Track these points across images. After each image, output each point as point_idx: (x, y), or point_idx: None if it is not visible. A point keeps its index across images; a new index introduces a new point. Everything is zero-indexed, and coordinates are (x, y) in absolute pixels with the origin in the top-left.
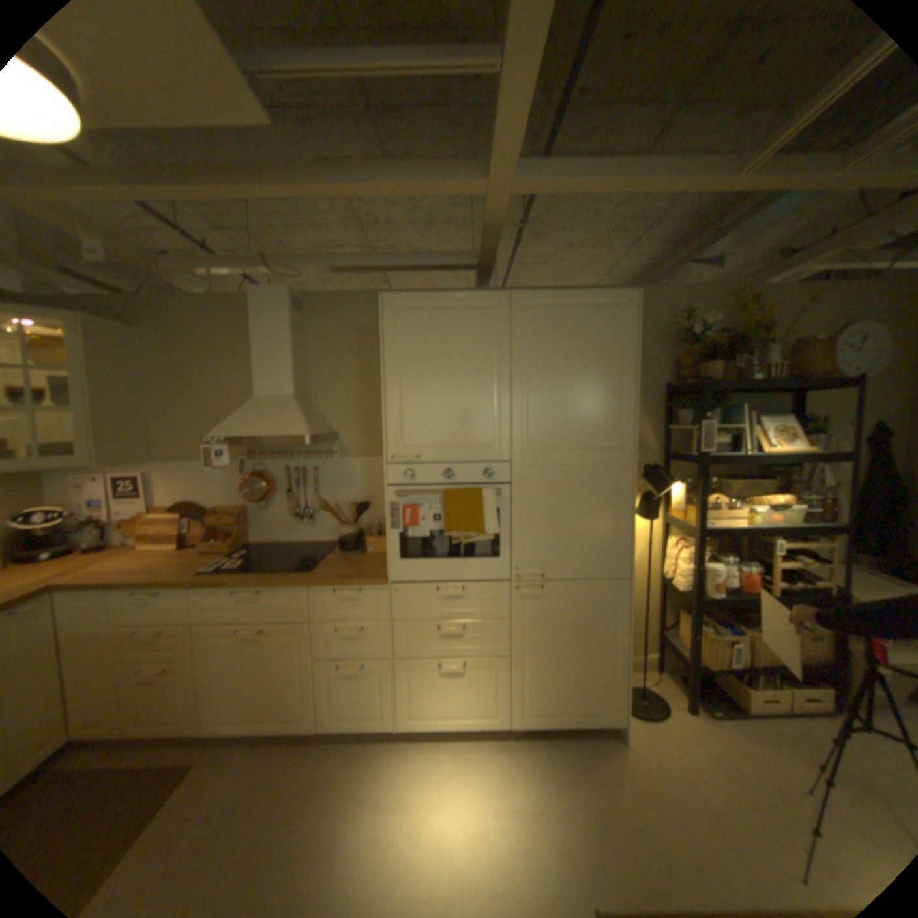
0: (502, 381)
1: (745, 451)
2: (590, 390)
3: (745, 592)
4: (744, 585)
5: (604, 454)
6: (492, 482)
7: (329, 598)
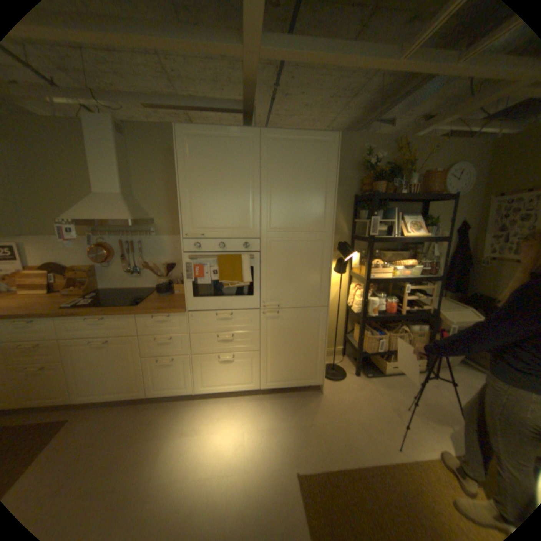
0: (255, 188)
1: (394, 235)
2: (307, 196)
3: (387, 312)
4: (388, 309)
5: (314, 235)
6: (249, 251)
7: (149, 321)
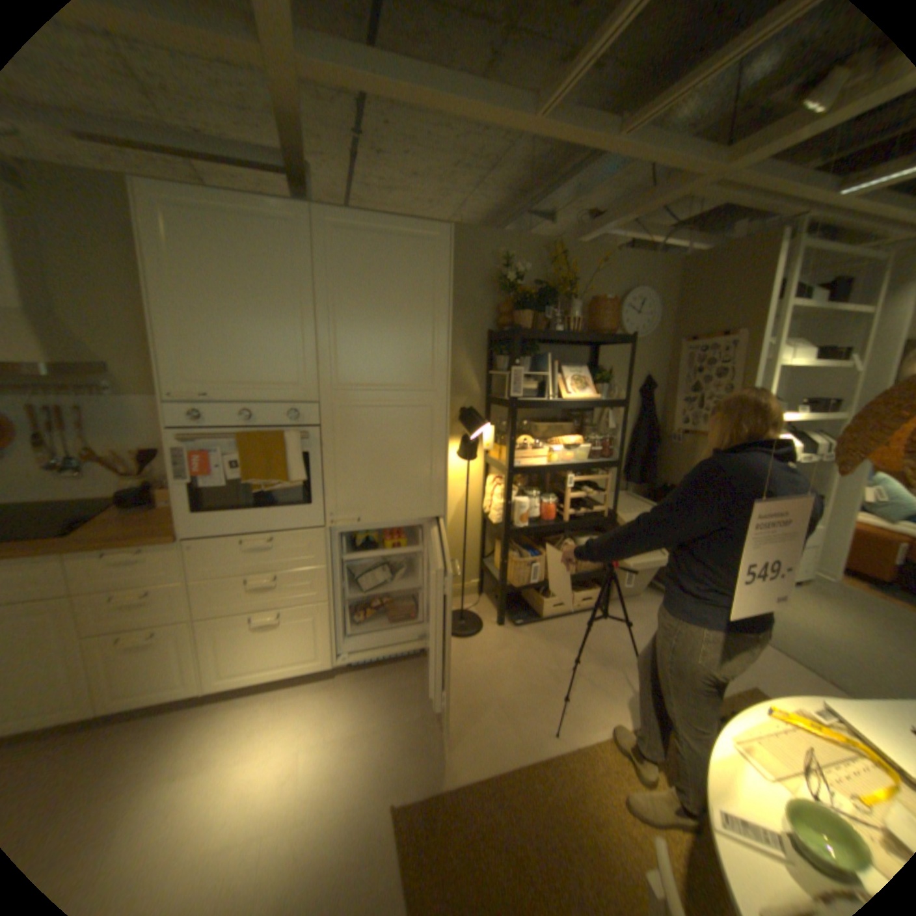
0: (304, 313)
1: (546, 397)
2: (401, 330)
3: (542, 520)
4: (542, 515)
5: (416, 397)
6: (298, 426)
7: (92, 567)
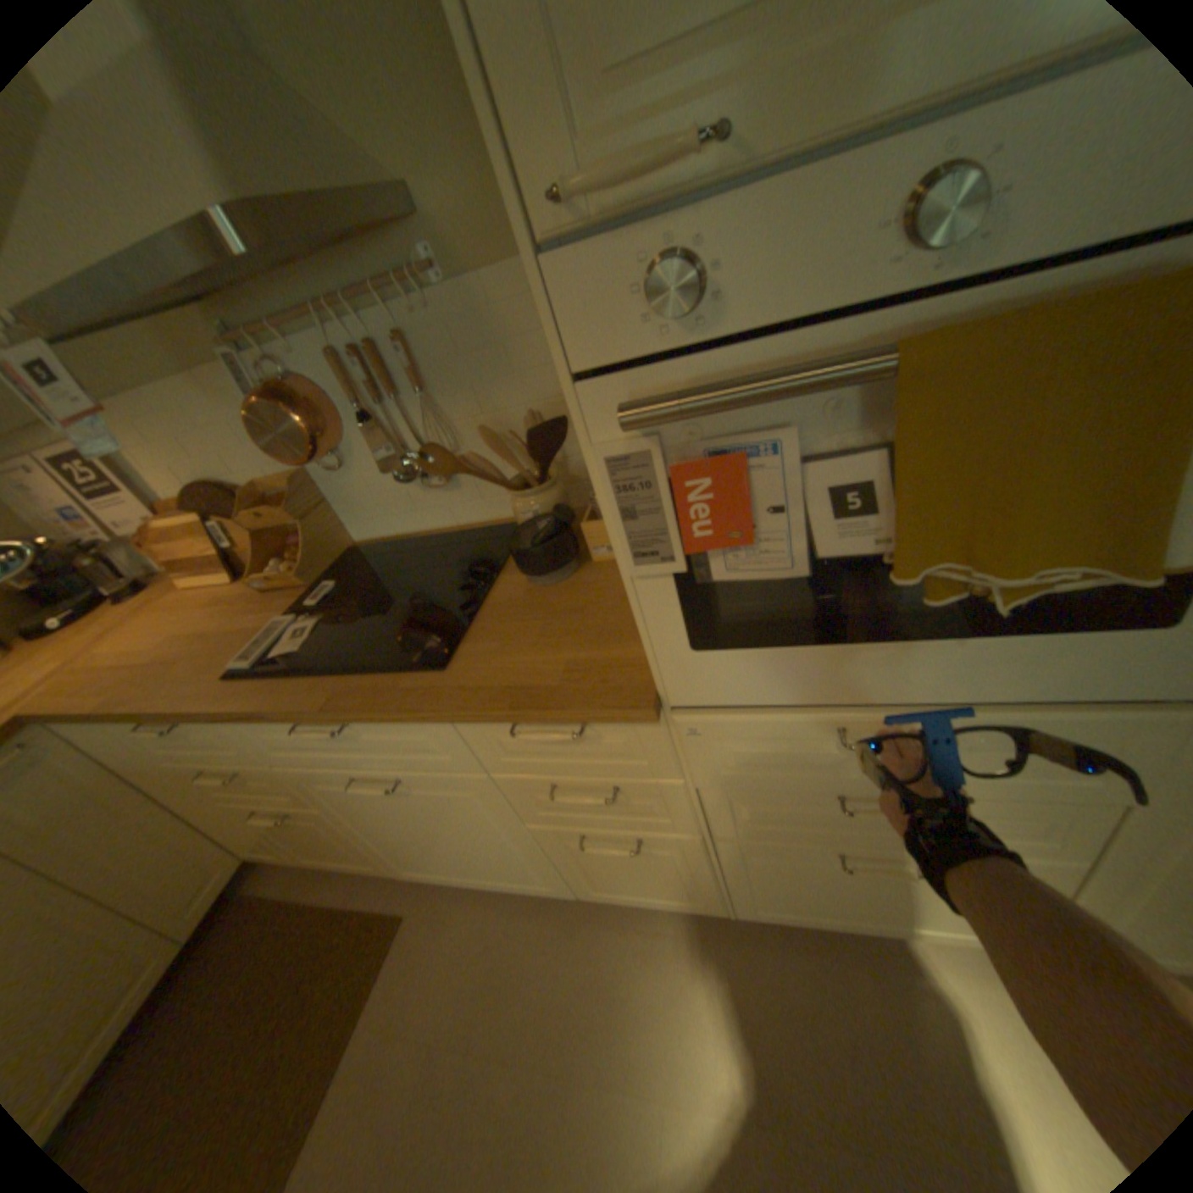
0: None
1: None
2: None
3: None
4: None
5: None
6: None
7: (507, 736)
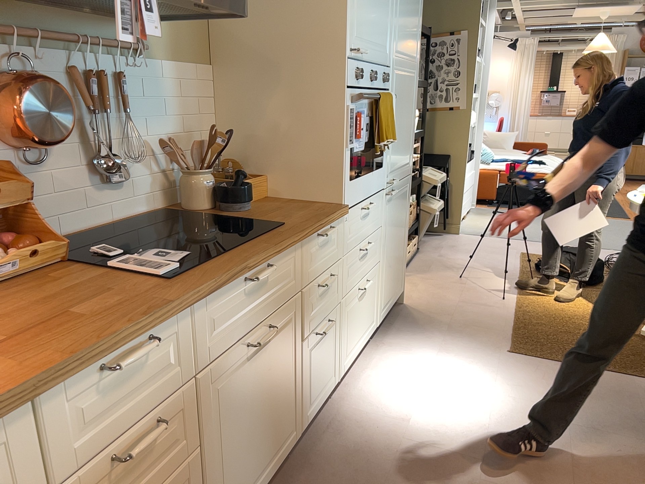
0: None
1: None
2: (413, 7)
3: None
4: None
5: (413, 67)
6: (385, 89)
7: (313, 248)
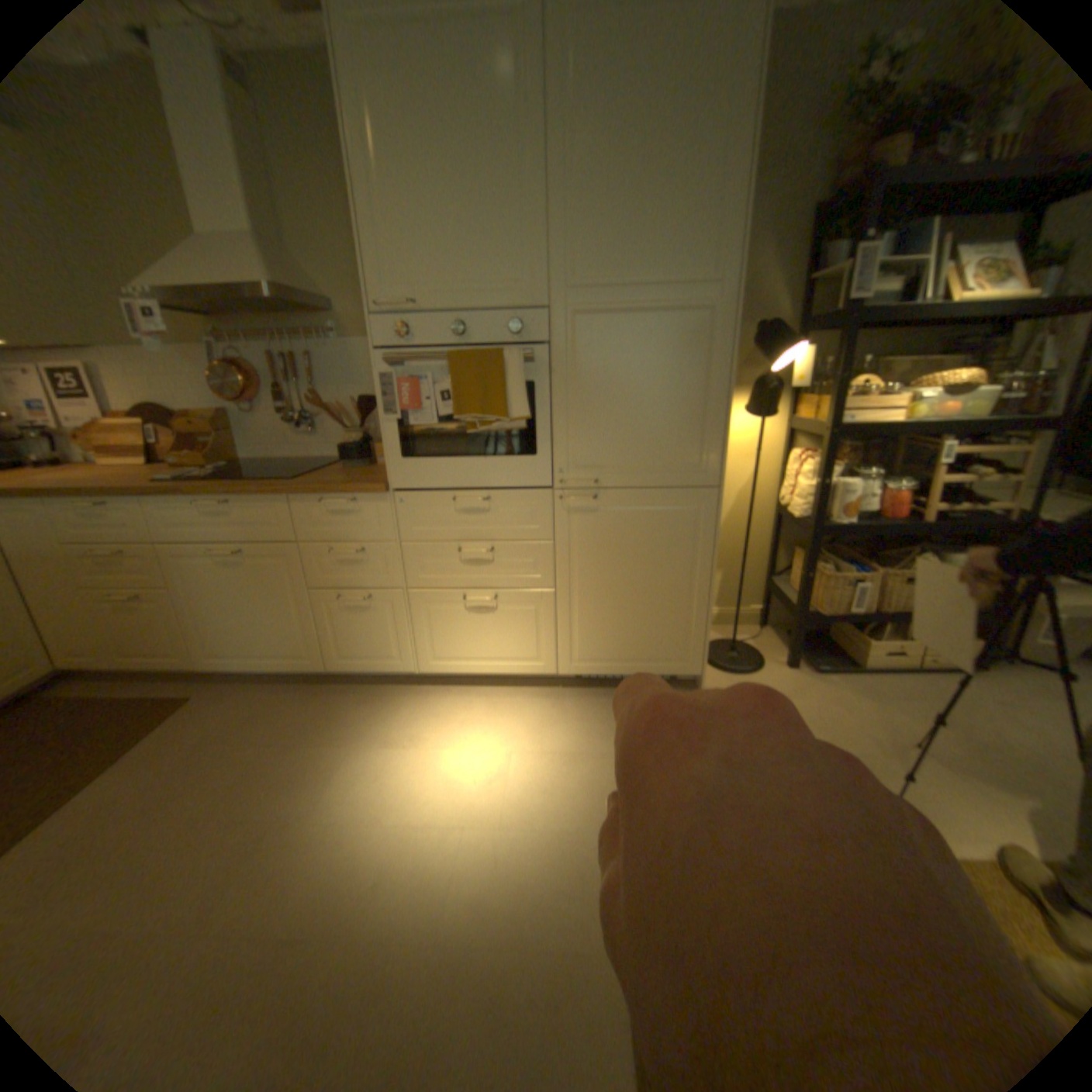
0: (532, 163)
1: (922, 298)
2: (673, 174)
3: (886, 516)
4: (887, 506)
5: (690, 289)
6: (522, 341)
7: (316, 510)
